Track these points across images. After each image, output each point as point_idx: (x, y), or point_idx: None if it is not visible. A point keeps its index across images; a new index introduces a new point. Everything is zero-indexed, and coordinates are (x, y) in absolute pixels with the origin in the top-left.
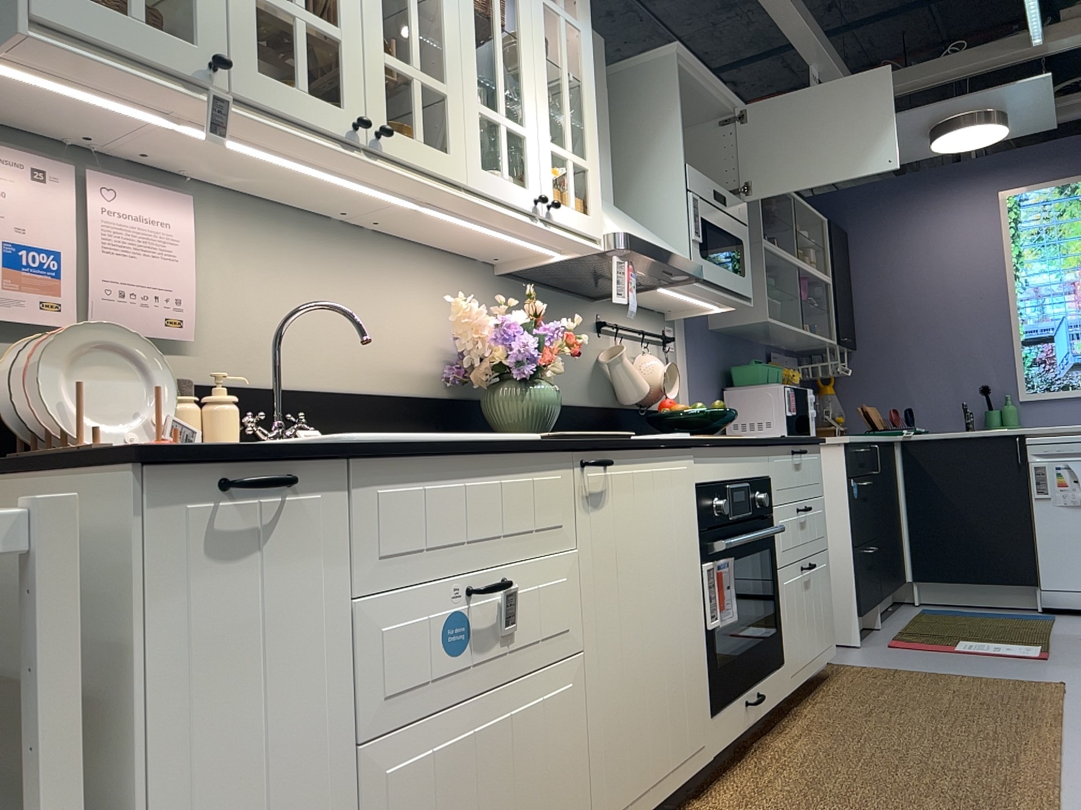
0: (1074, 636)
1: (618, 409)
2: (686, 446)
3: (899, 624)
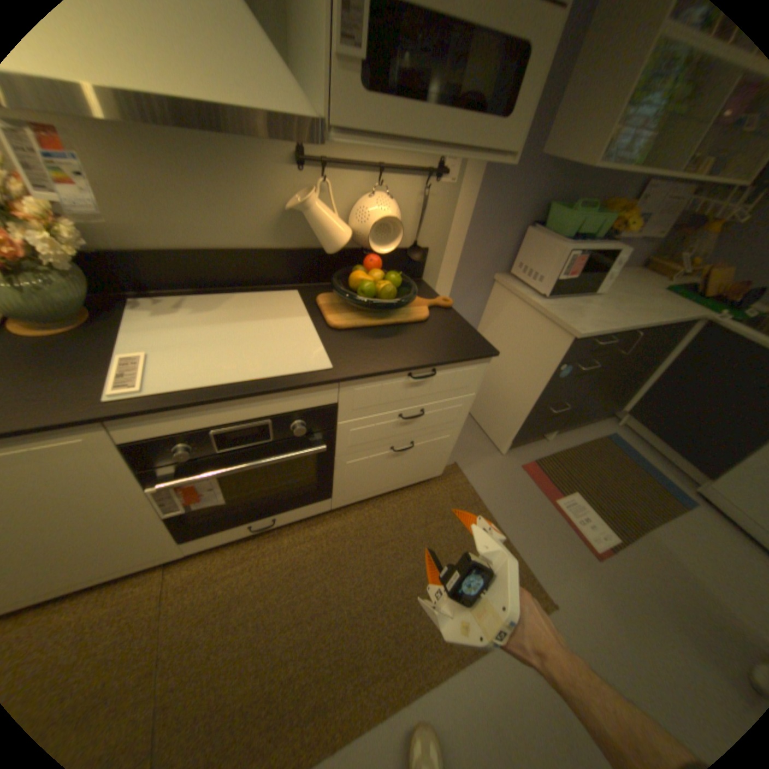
0: (671, 545)
1: (322, 250)
2: (62, 428)
3: (569, 443)
